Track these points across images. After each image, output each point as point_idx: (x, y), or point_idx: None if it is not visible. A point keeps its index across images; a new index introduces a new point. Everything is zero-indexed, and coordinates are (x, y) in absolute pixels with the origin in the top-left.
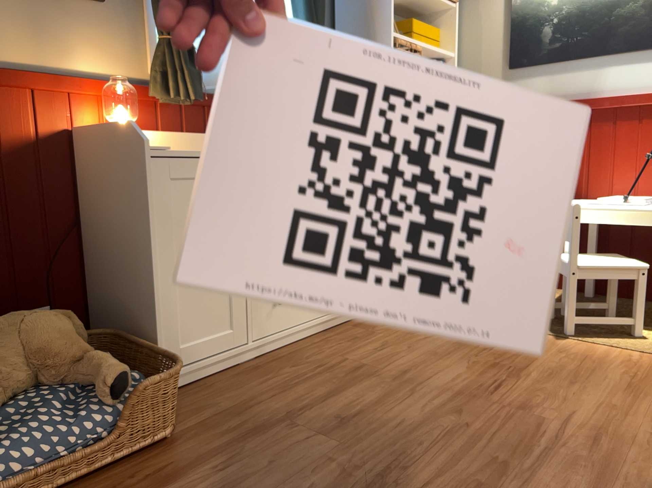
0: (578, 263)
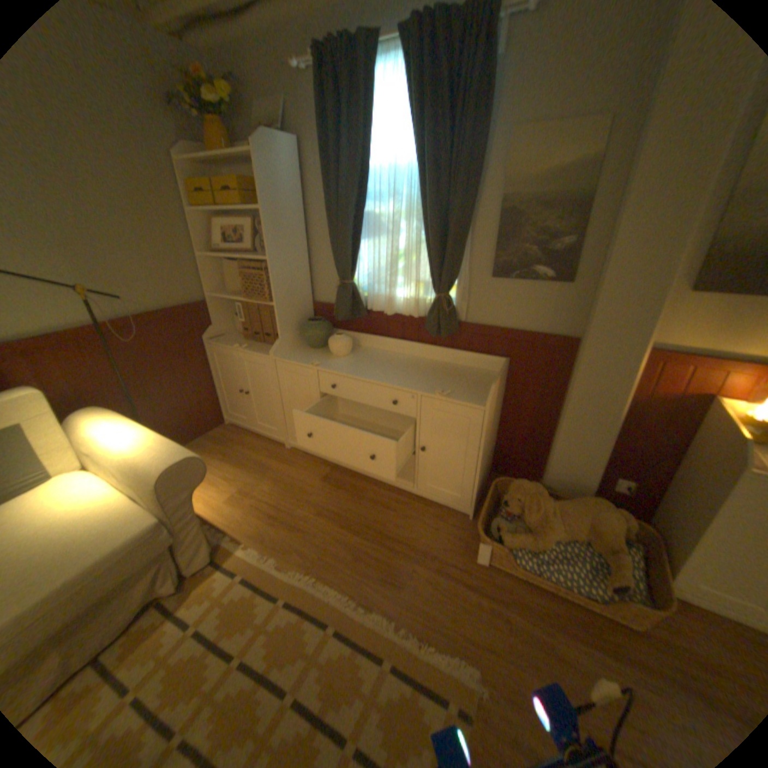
0: None
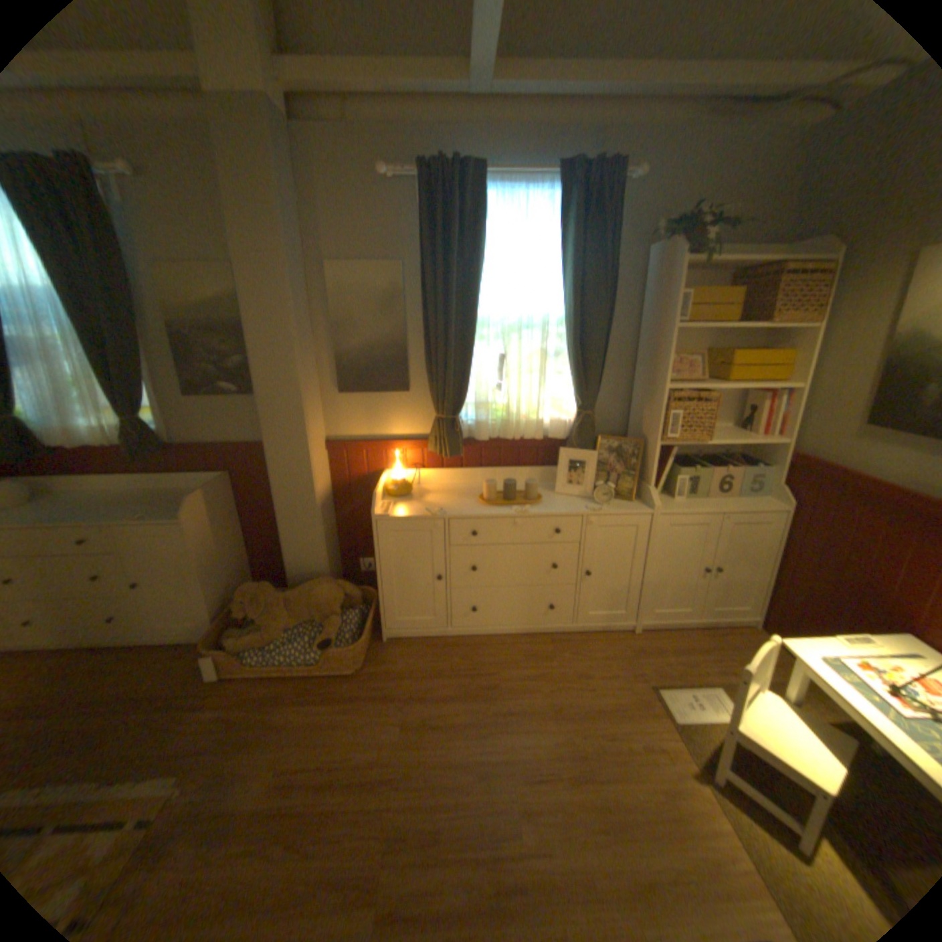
0: (748, 728)
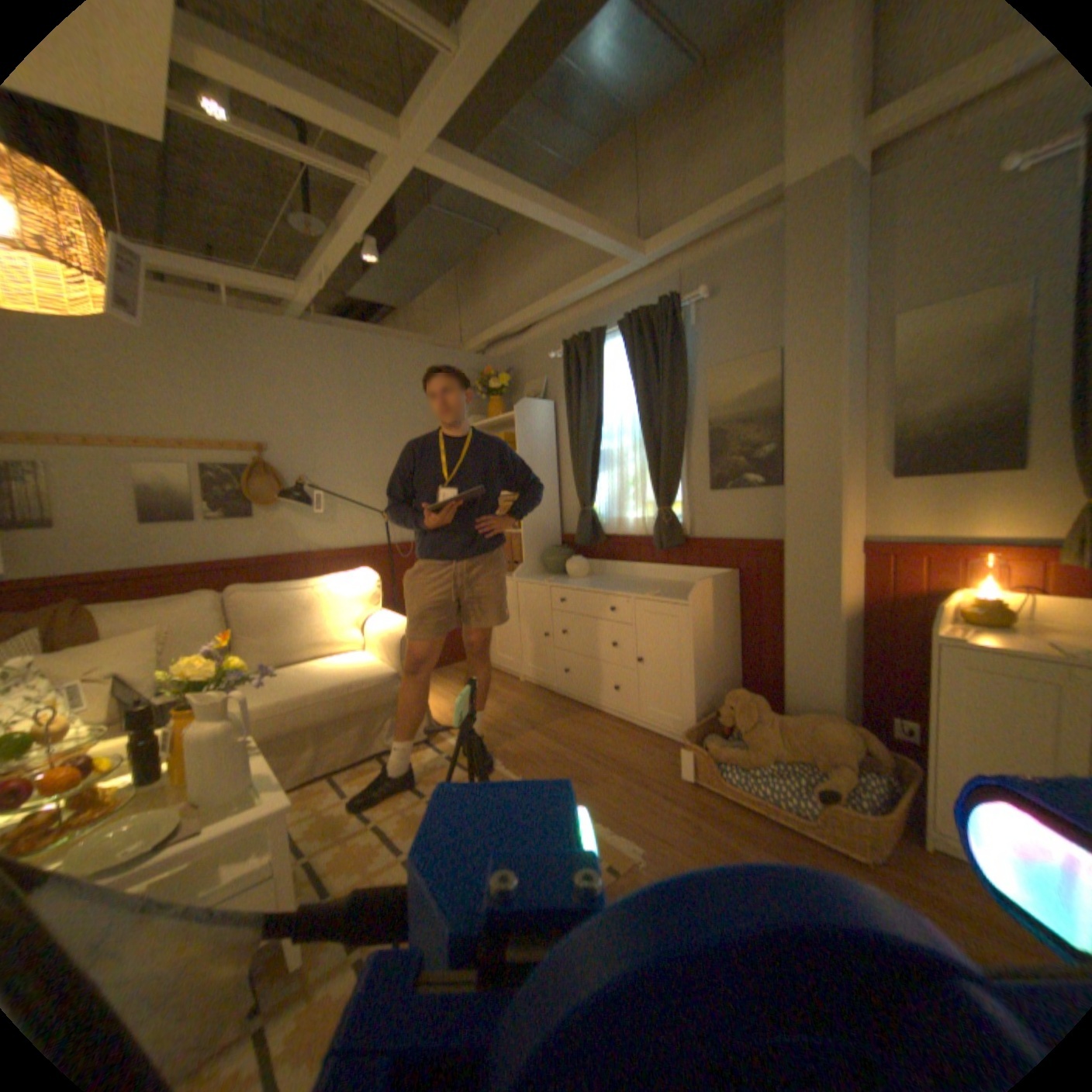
0: None
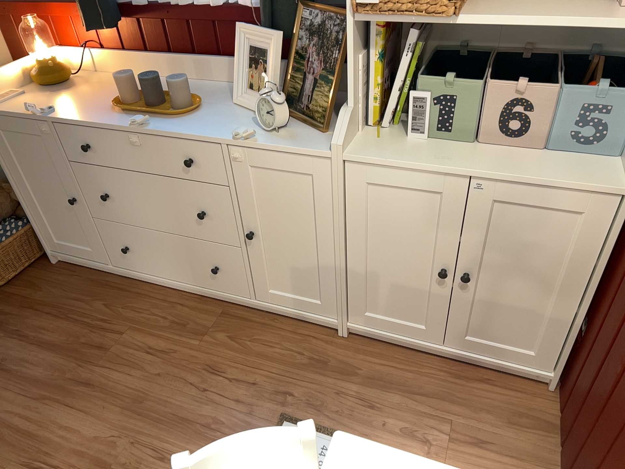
0: None
